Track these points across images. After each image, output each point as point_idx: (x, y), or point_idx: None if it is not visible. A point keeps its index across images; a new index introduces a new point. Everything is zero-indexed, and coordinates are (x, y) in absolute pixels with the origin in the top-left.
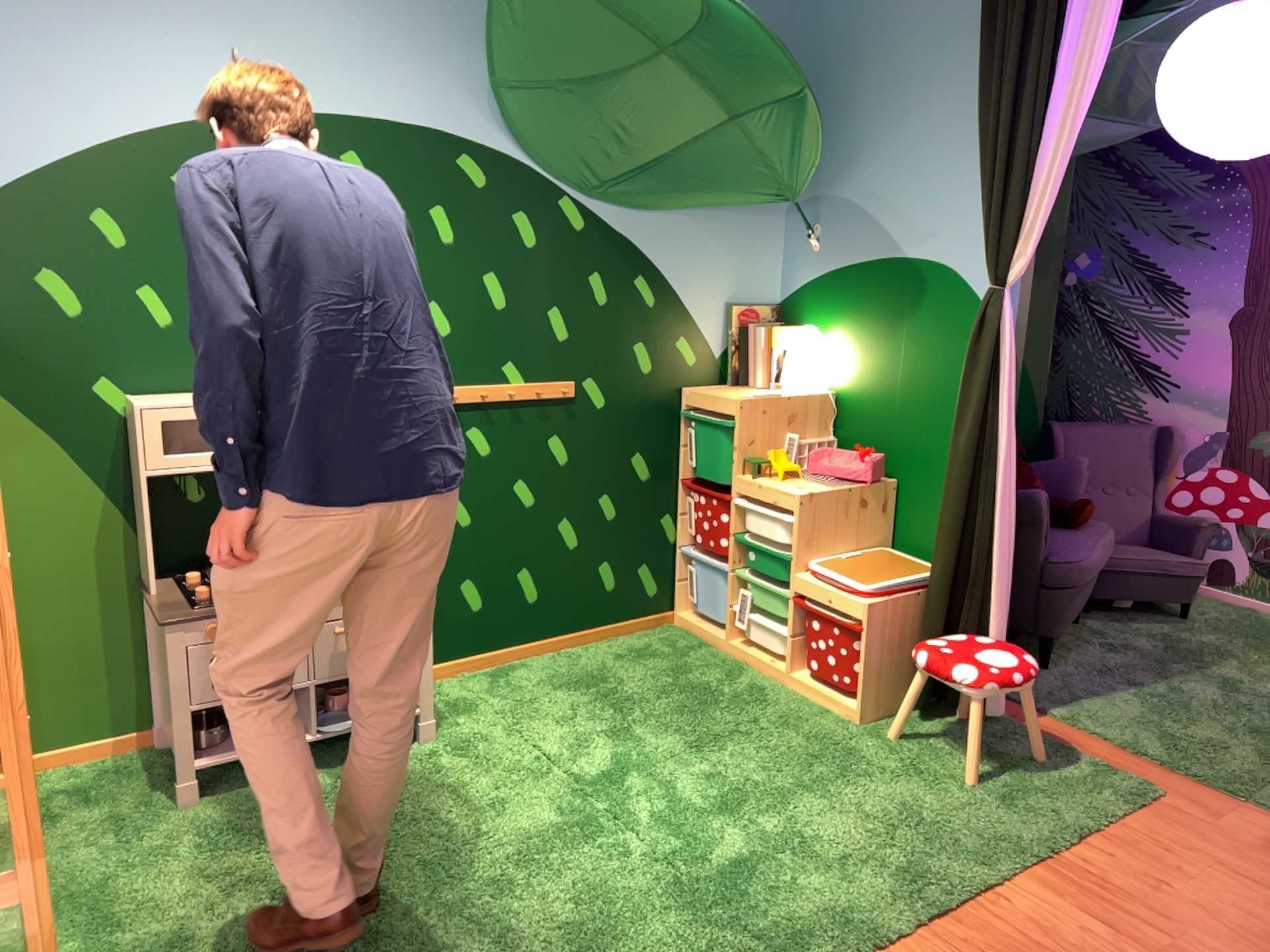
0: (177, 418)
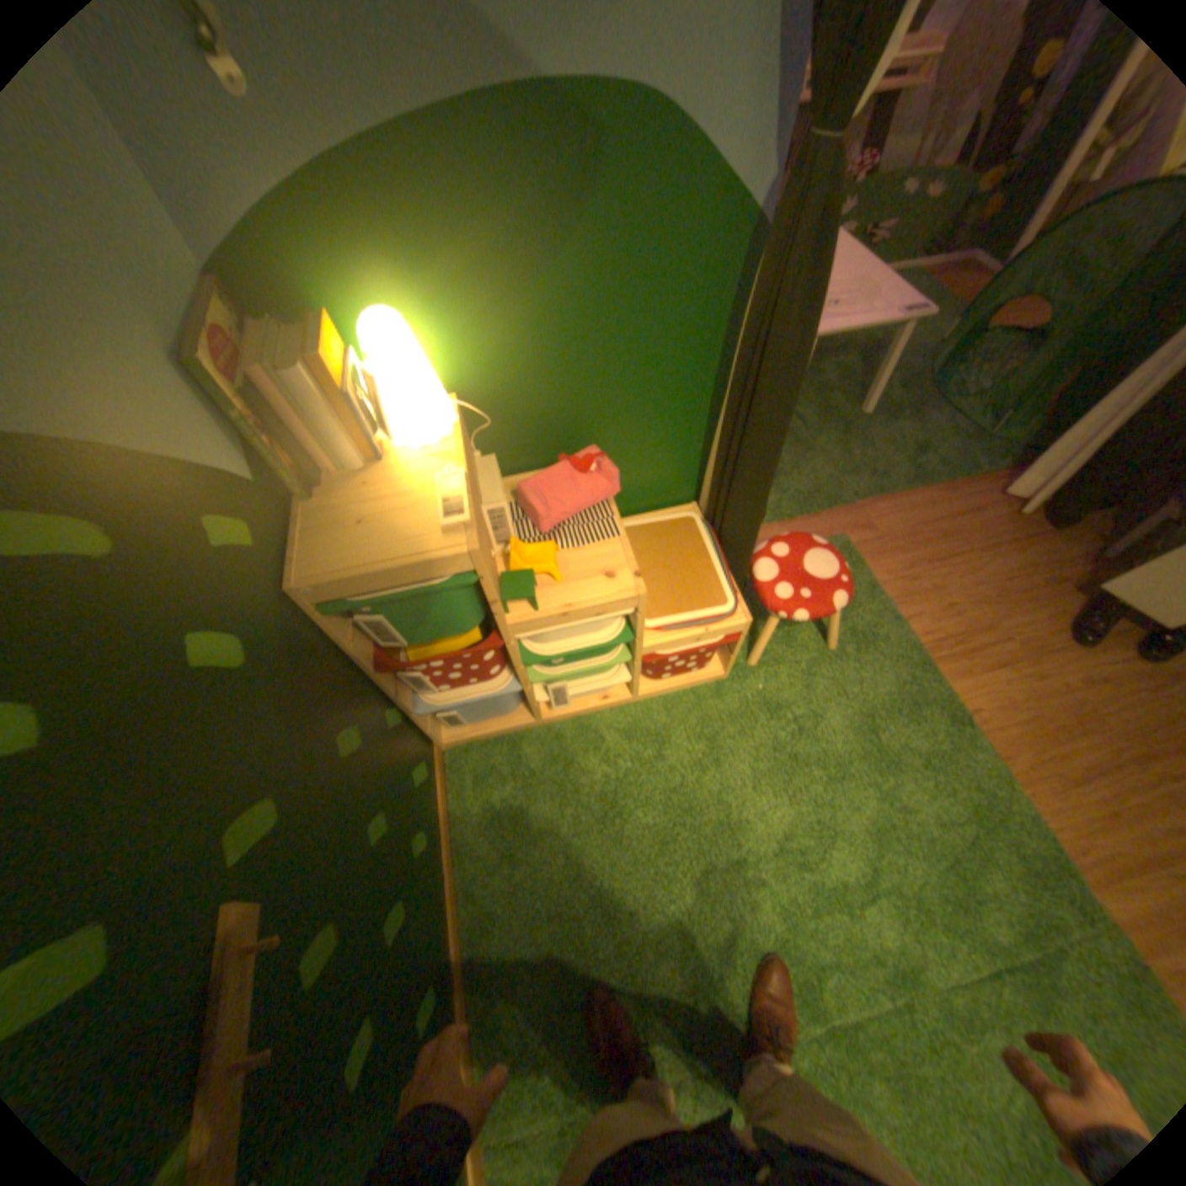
0: None
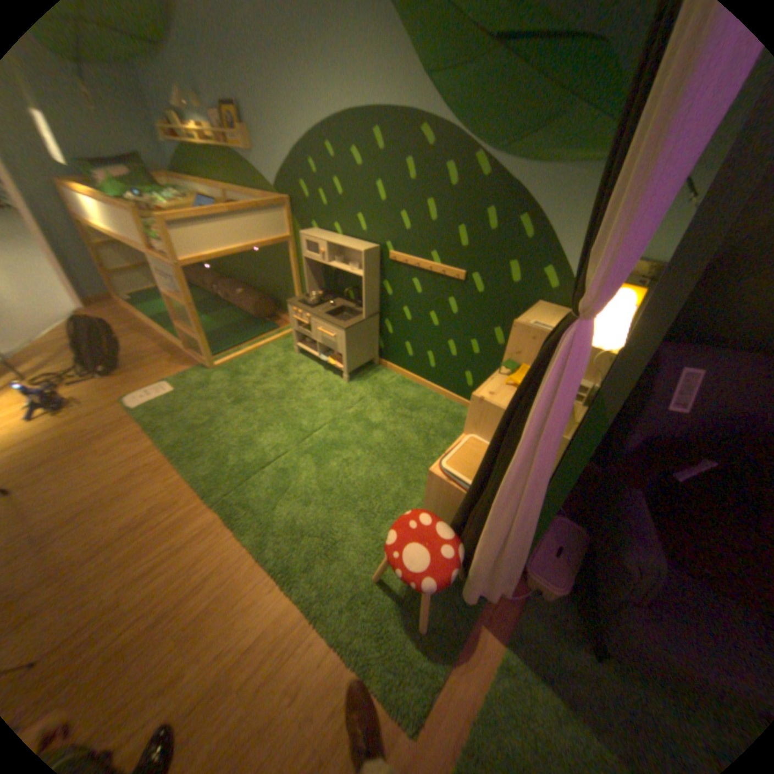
0: (308, 241)
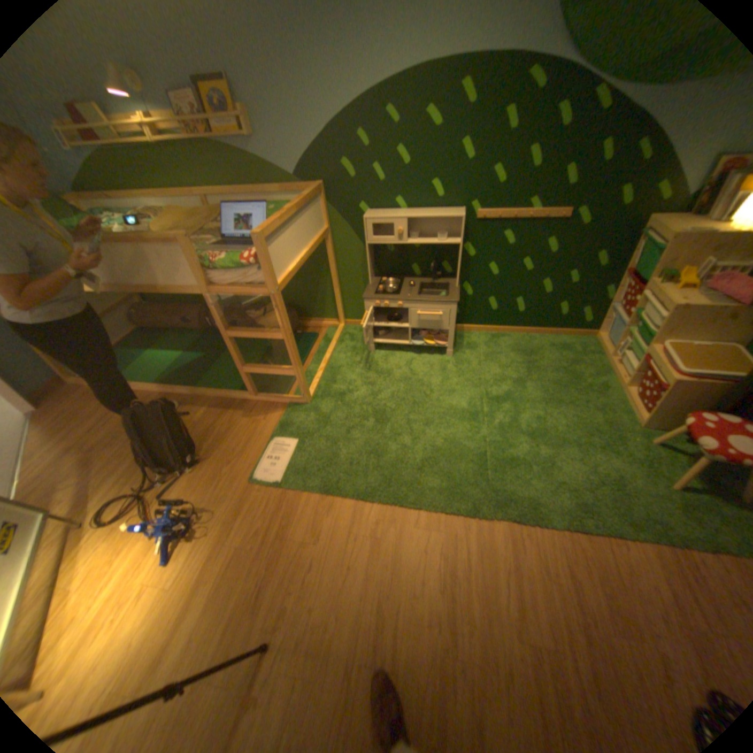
0: (376, 224)
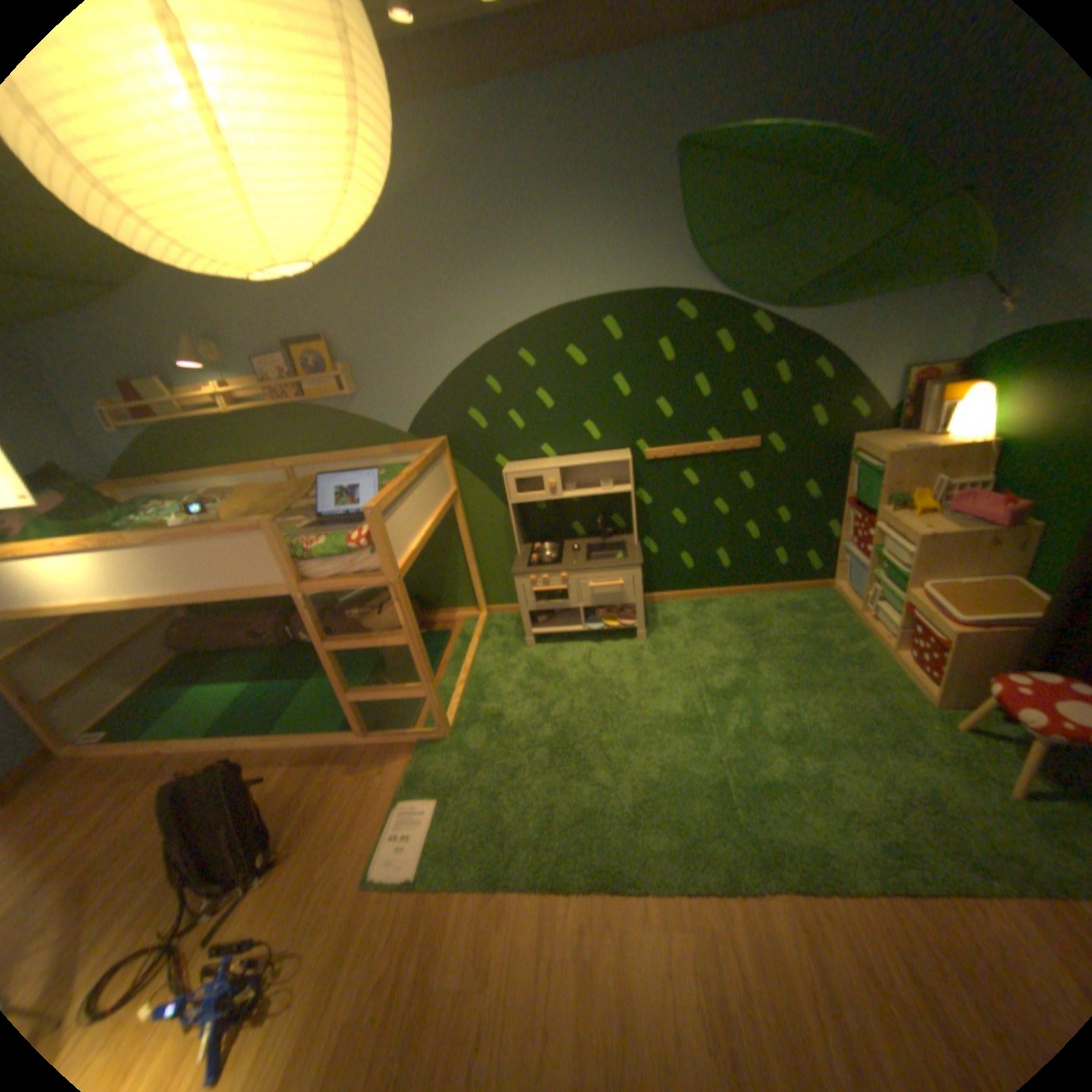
0: (520, 479)
